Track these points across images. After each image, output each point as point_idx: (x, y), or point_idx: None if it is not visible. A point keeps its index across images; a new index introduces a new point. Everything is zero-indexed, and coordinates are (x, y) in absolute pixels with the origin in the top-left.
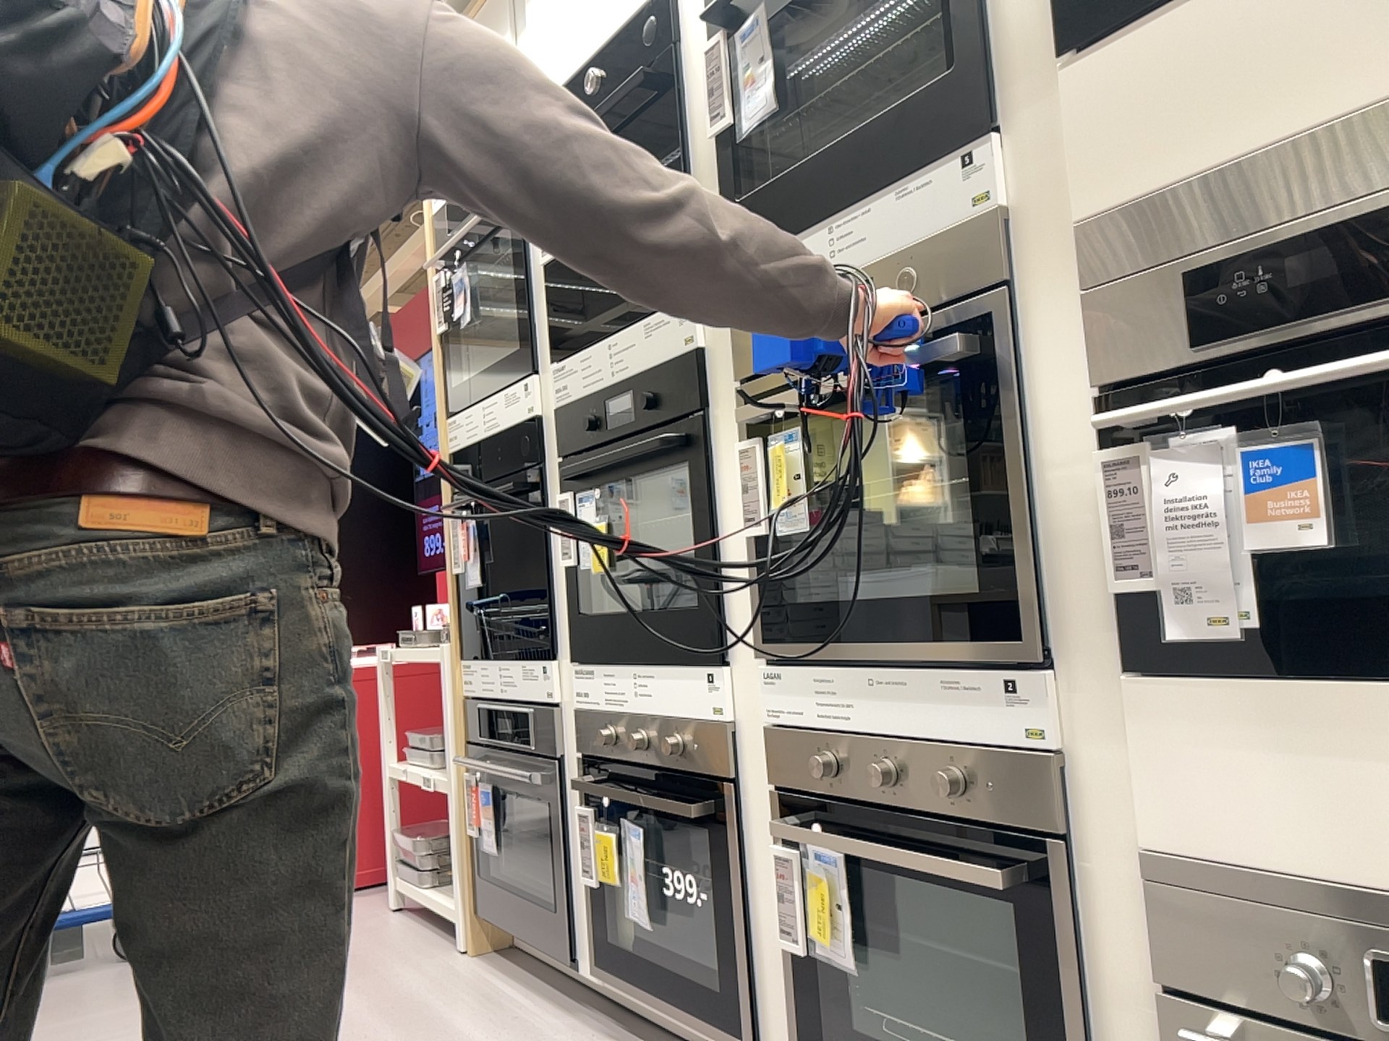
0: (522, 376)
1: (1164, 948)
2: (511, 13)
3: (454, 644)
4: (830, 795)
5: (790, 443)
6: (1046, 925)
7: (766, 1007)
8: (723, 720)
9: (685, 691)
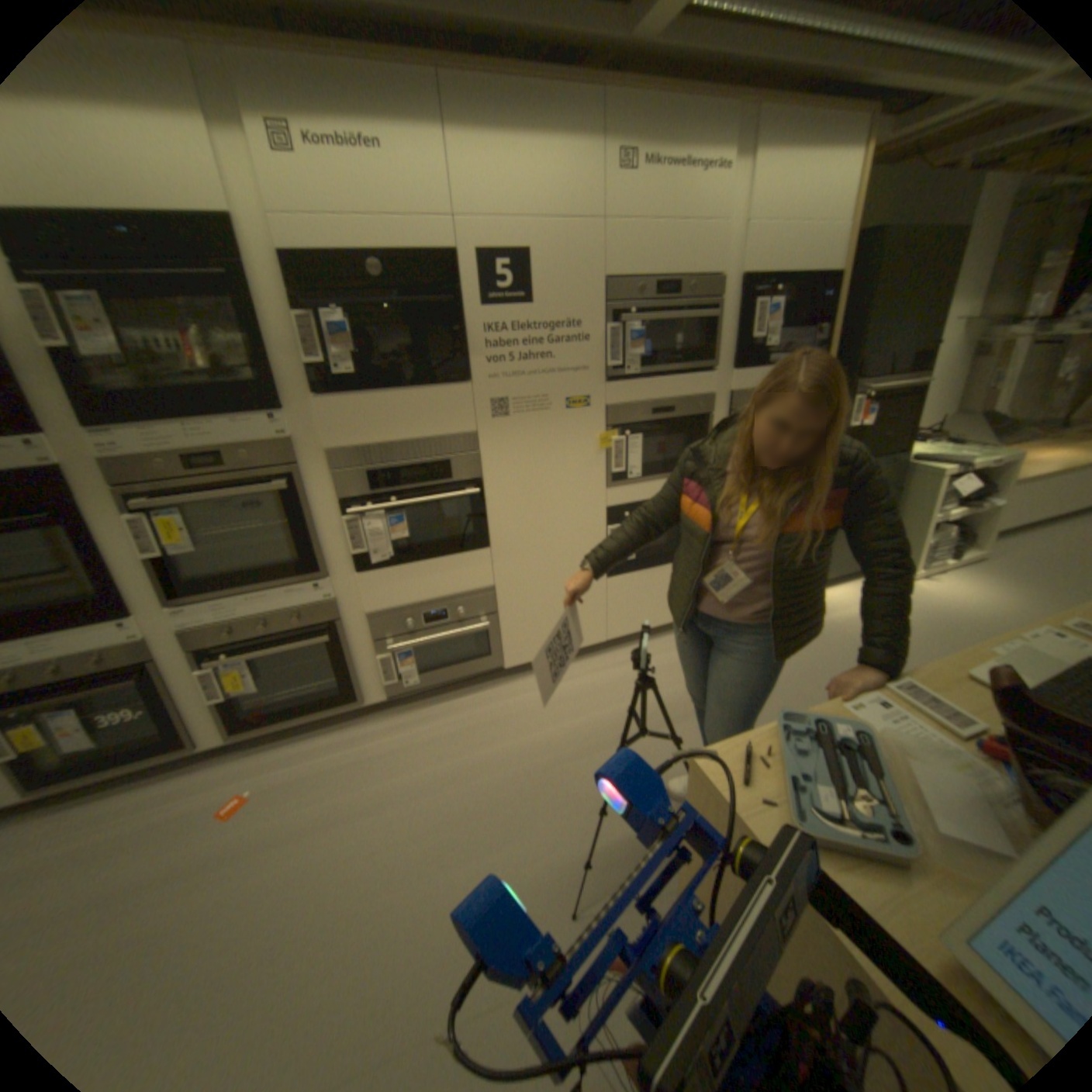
0: None
1: (371, 633)
2: None
3: None
4: (225, 644)
5: (172, 518)
6: (333, 644)
7: (190, 732)
8: (134, 640)
9: (92, 638)
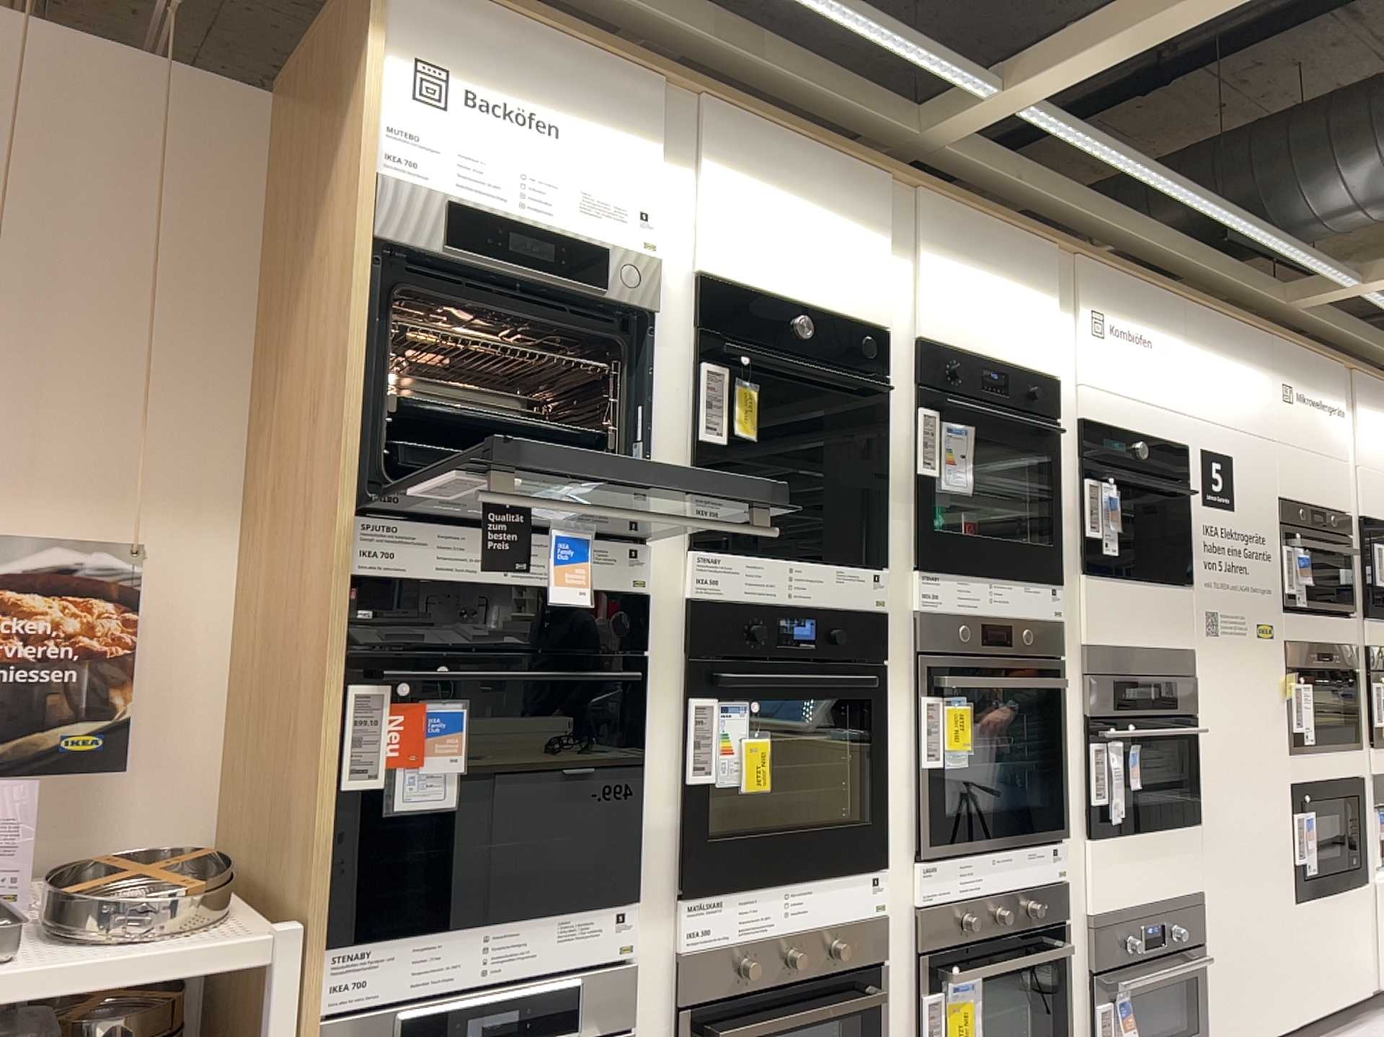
0: (626, 539)
1: (1096, 952)
2: (666, 122)
3: (318, 918)
4: (962, 940)
5: (966, 707)
6: (1057, 965)
7: None
8: (884, 911)
9: (848, 895)
